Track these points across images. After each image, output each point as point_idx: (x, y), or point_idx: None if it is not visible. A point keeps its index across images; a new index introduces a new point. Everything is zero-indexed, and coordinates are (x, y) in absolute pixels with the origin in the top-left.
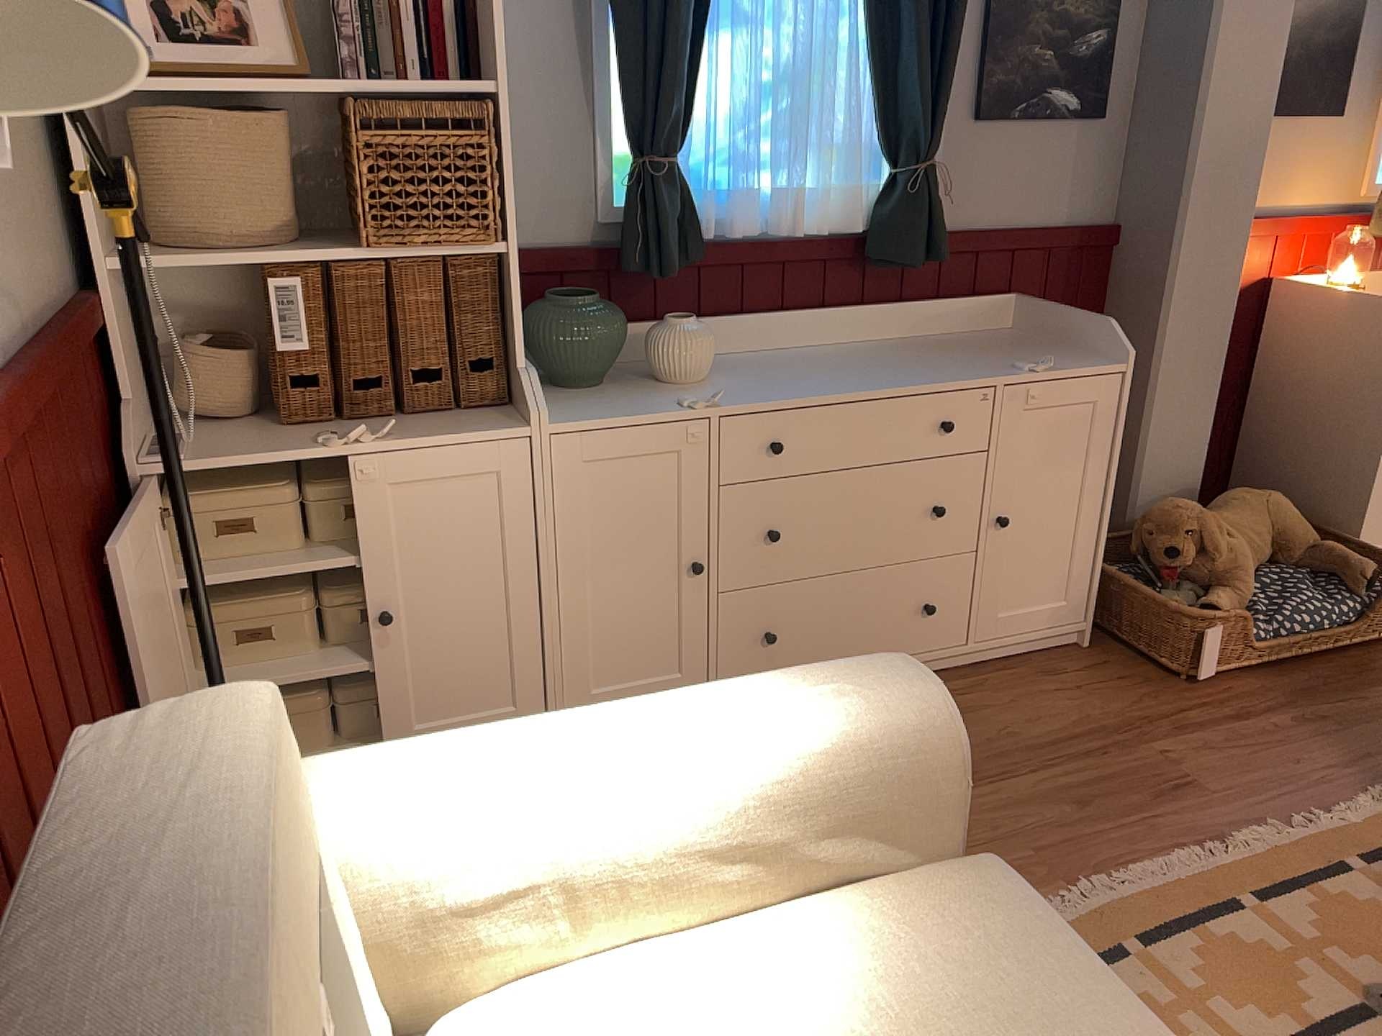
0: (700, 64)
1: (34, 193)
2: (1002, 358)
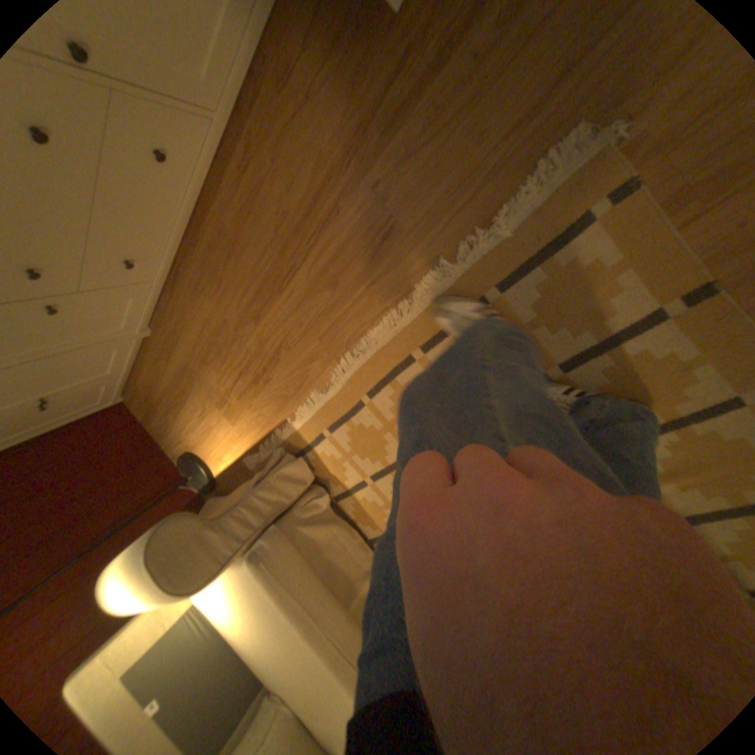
0: None
1: None
2: None
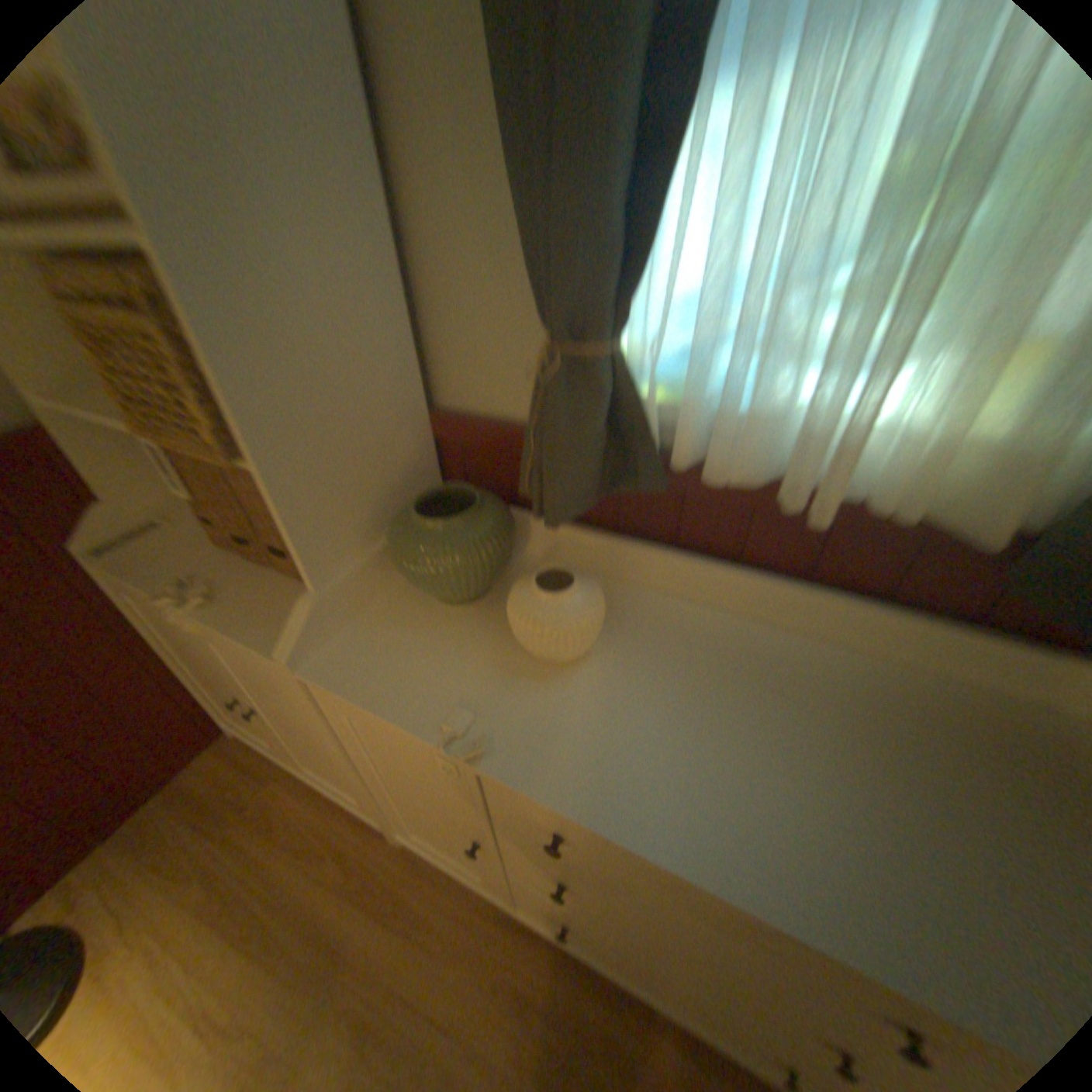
0: (693, 135)
1: None
2: None
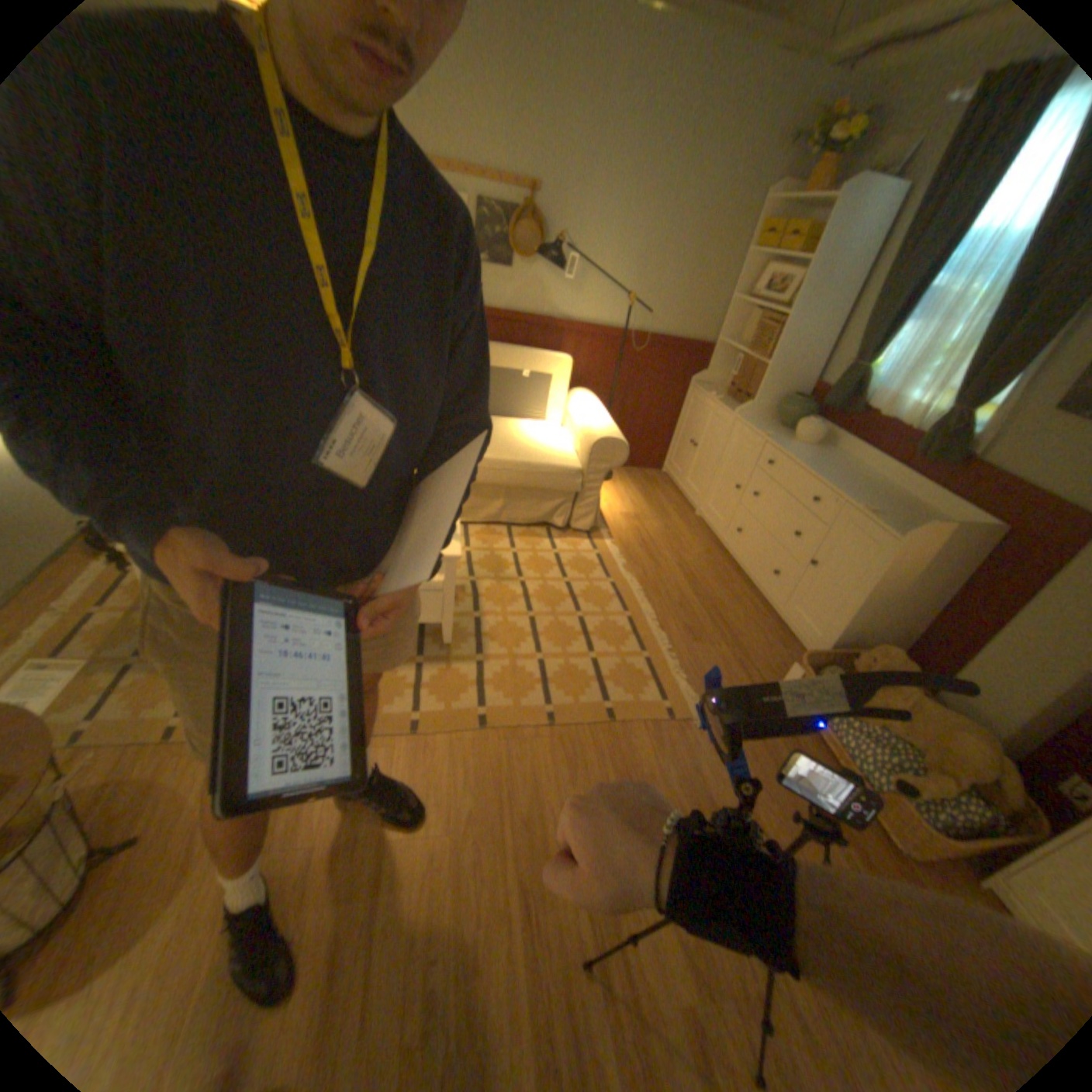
0: (899, 330)
1: (703, 315)
2: (888, 510)
